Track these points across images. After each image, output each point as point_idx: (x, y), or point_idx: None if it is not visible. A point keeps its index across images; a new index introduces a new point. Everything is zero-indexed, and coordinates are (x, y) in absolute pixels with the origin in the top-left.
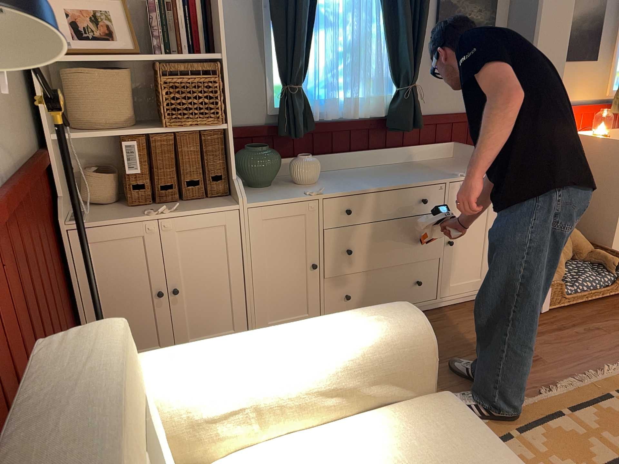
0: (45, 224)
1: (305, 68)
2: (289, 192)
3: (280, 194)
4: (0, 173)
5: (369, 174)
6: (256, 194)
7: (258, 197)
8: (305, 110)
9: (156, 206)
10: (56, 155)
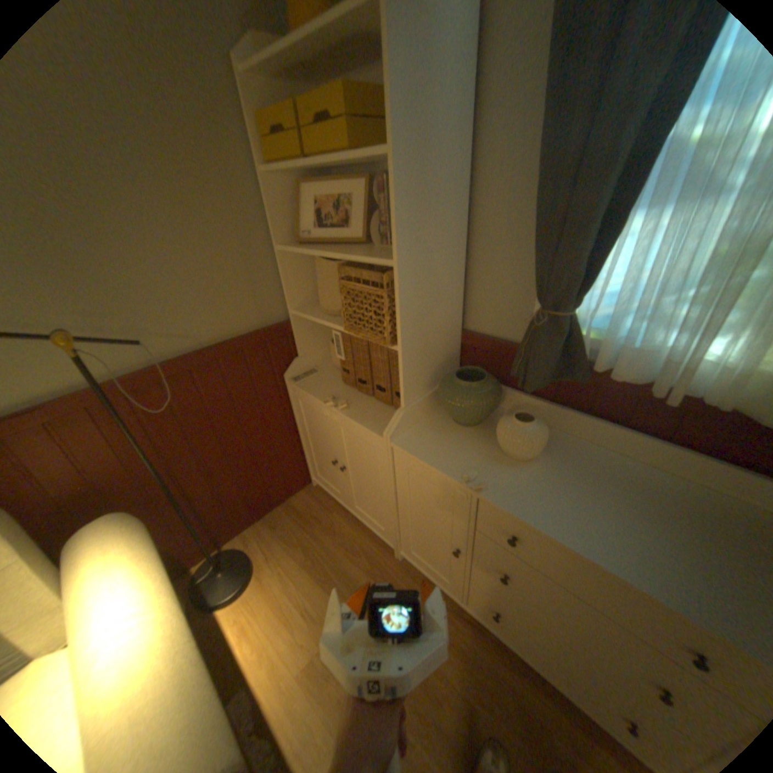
0: (261, 378)
1: (591, 281)
2: (463, 455)
3: (450, 449)
4: (158, 355)
5: (655, 503)
6: (434, 430)
7: (426, 437)
8: (569, 349)
9: (354, 392)
10: (303, 322)
